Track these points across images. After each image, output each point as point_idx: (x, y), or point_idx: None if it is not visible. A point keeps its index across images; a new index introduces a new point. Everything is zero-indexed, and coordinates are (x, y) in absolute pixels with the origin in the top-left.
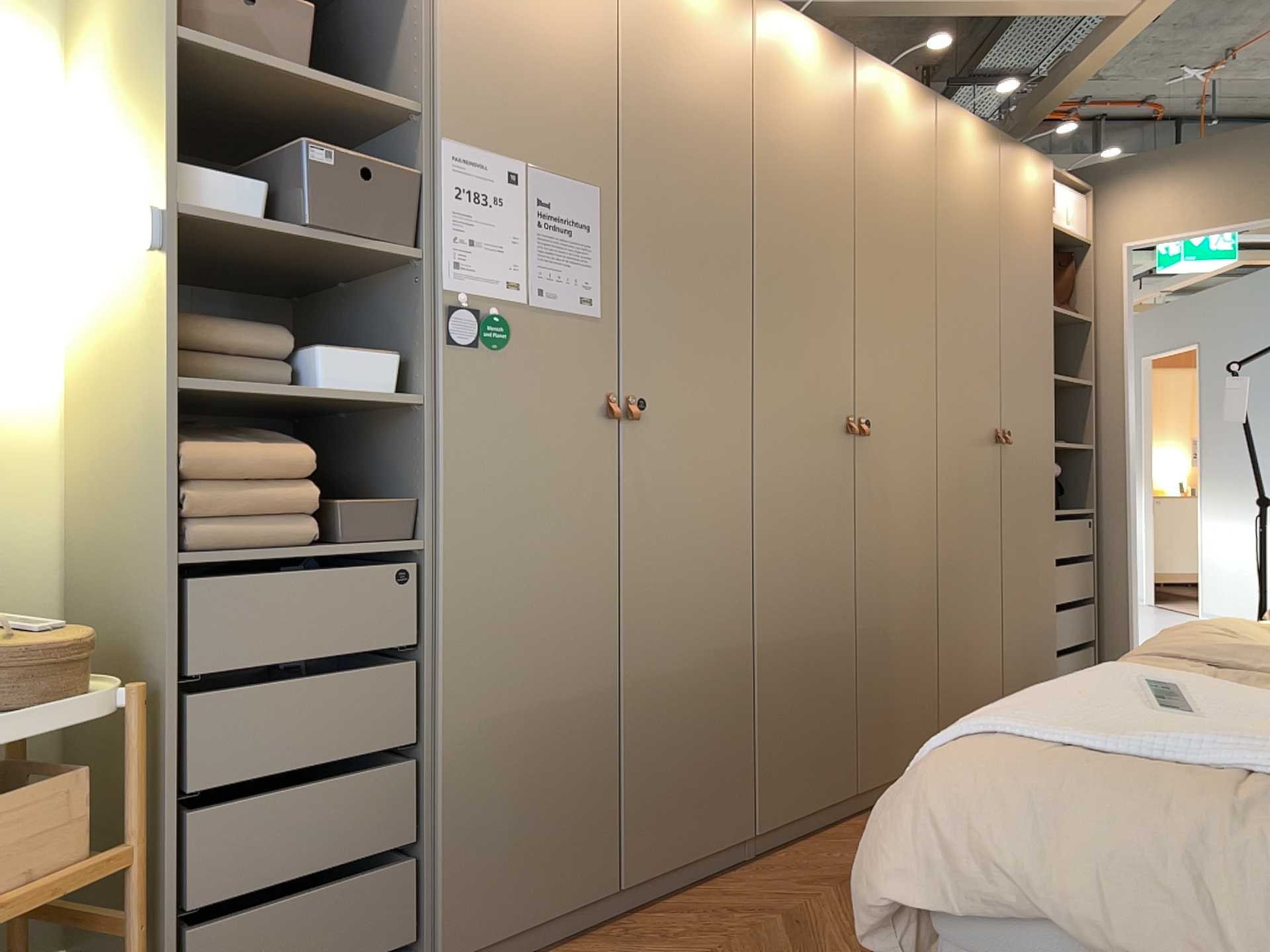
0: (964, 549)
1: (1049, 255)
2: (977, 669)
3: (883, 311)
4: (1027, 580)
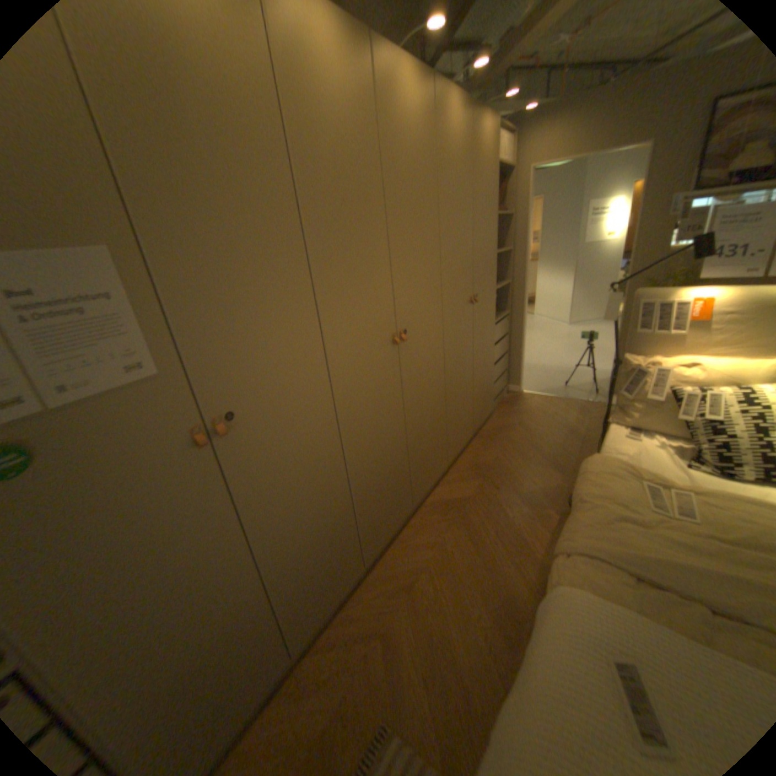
0: (461, 365)
1: (500, 174)
2: (467, 413)
3: (414, 253)
4: (487, 360)
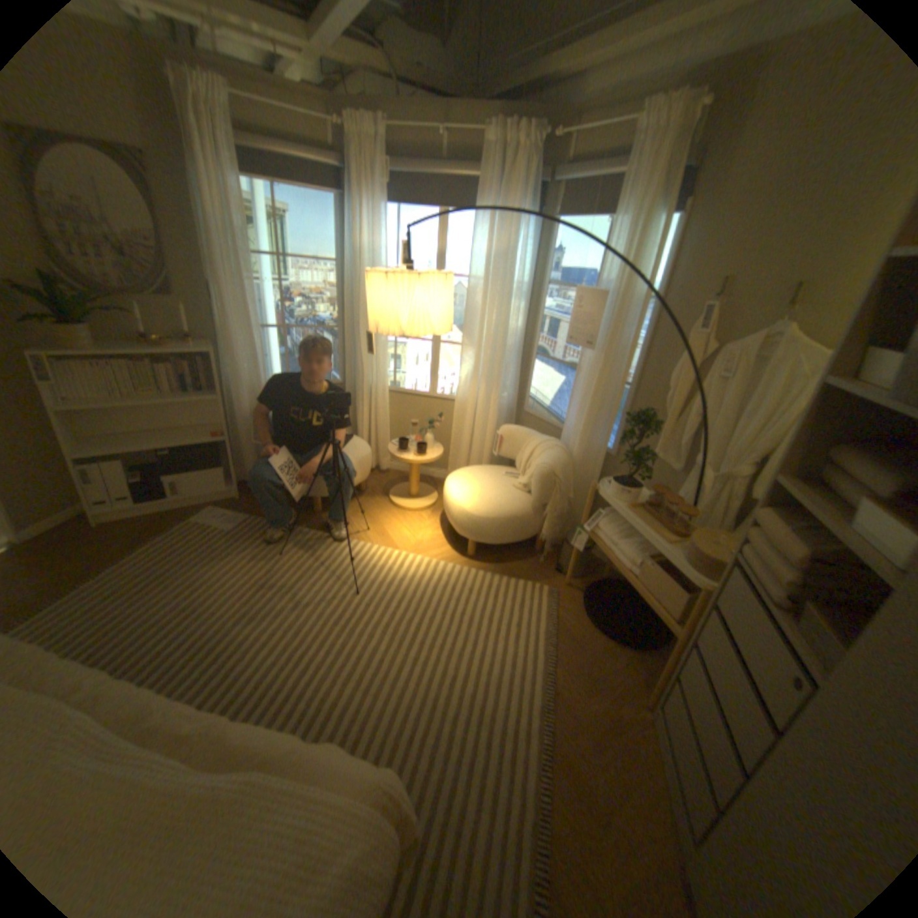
0: None
1: None
2: None
3: None
4: None
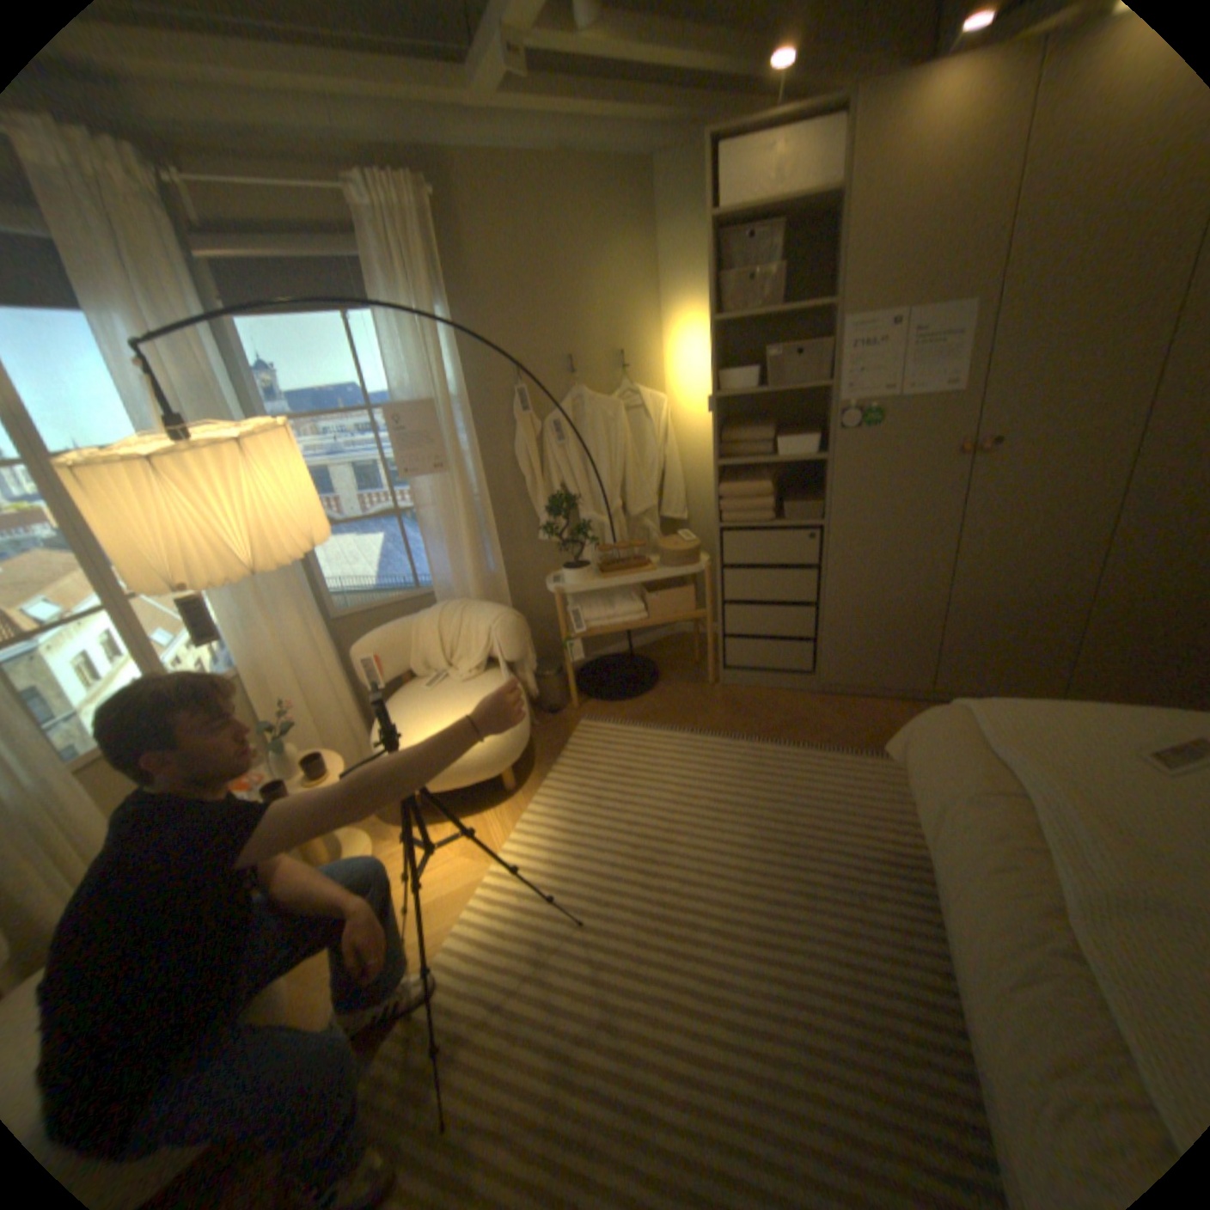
0: None
1: None
2: None
3: None
4: None
